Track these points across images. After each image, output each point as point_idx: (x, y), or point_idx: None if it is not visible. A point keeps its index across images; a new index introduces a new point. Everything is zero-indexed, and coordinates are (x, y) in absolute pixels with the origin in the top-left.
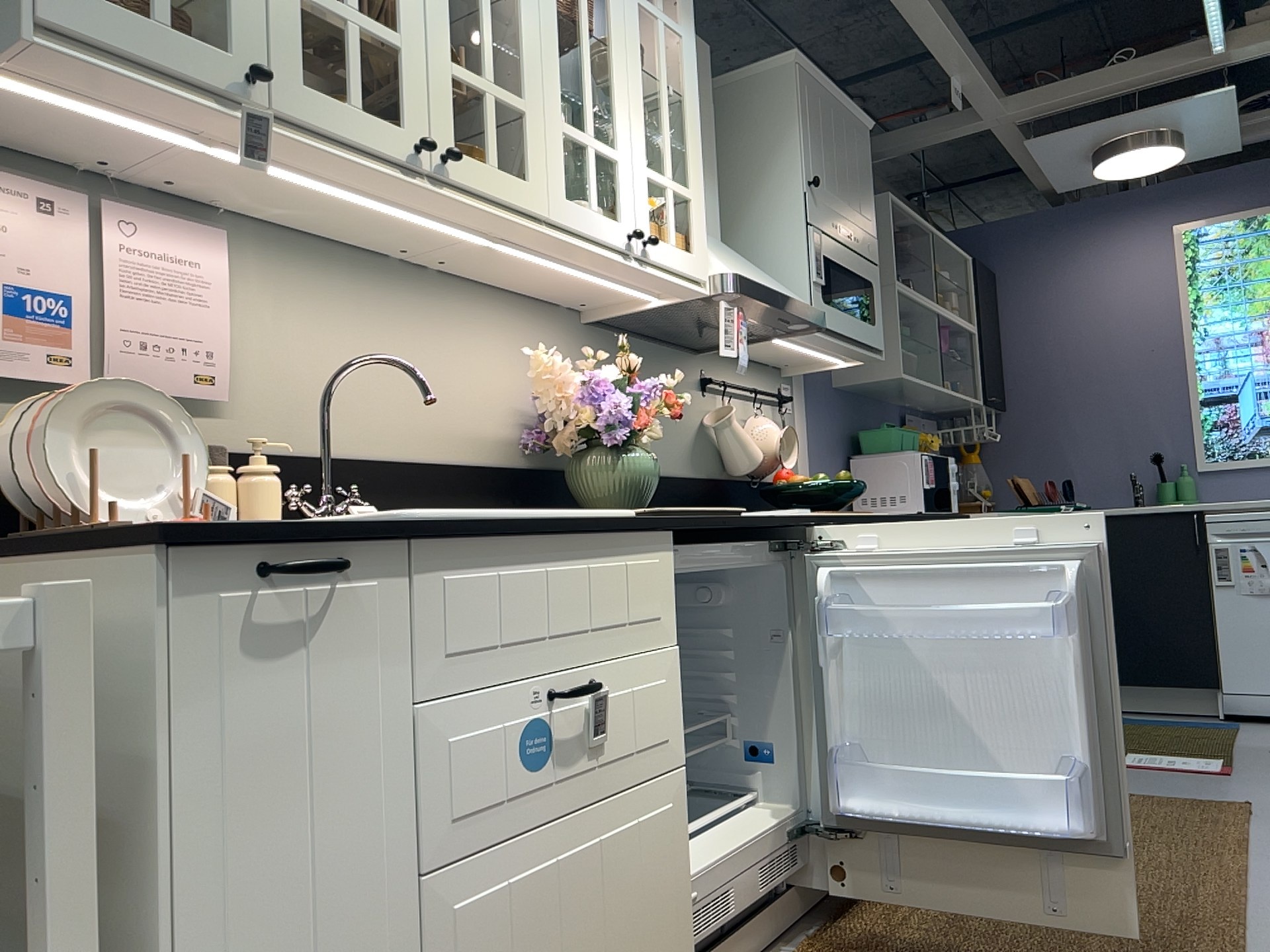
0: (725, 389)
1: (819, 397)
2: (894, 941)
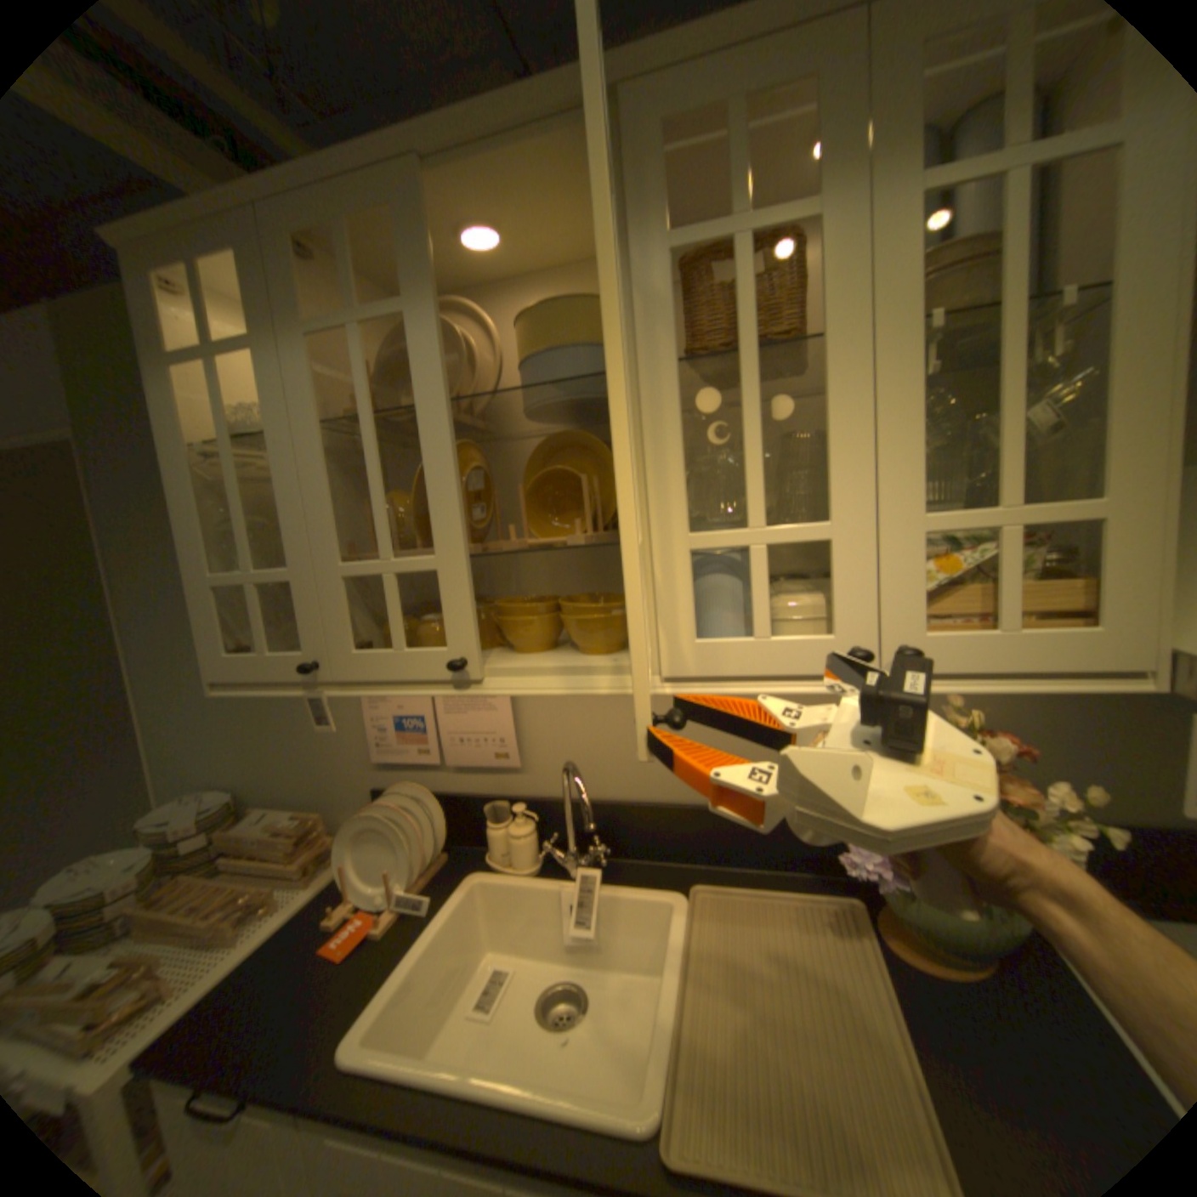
0: None
1: None
2: None
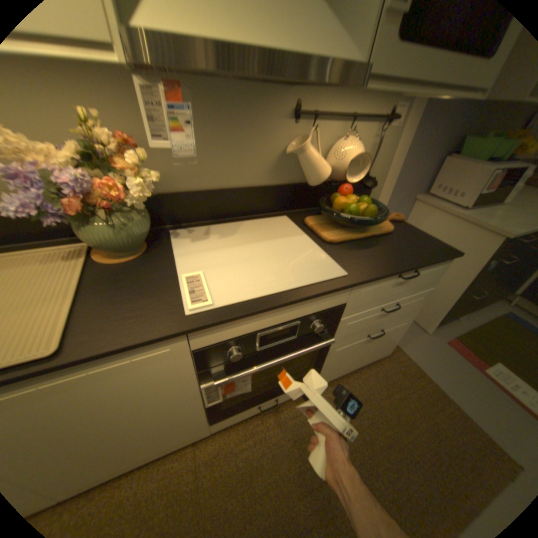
0: (320, 114)
1: (437, 108)
2: (217, 467)
